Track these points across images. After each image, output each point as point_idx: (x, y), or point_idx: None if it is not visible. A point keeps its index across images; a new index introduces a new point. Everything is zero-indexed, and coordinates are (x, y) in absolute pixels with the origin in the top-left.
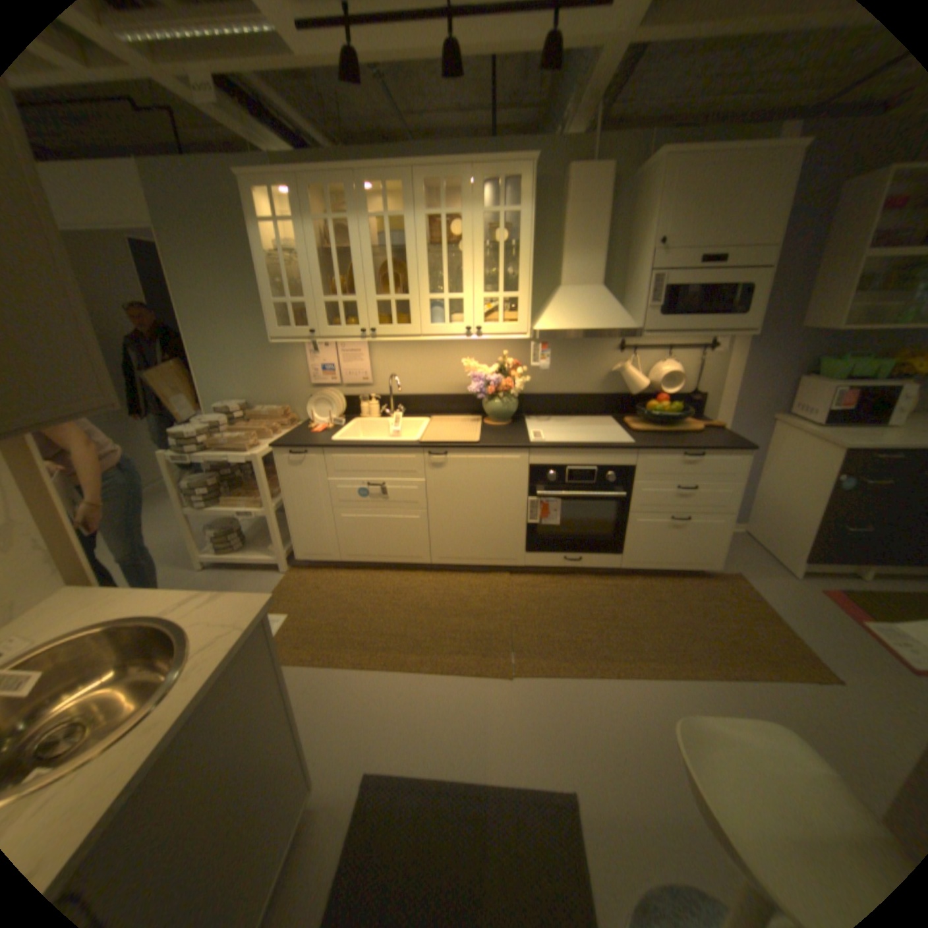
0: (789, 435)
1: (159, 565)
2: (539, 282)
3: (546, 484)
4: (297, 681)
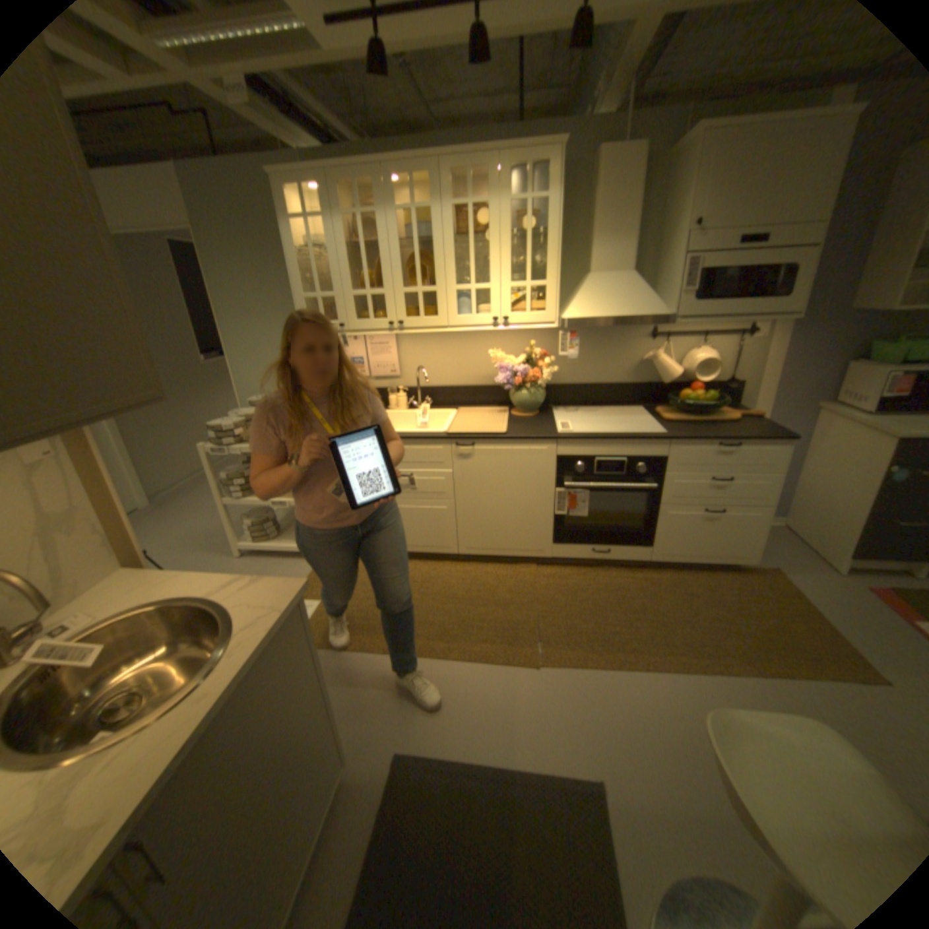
0: (835, 424)
1: (201, 552)
2: (567, 270)
3: (574, 476)
4: (330, 664)
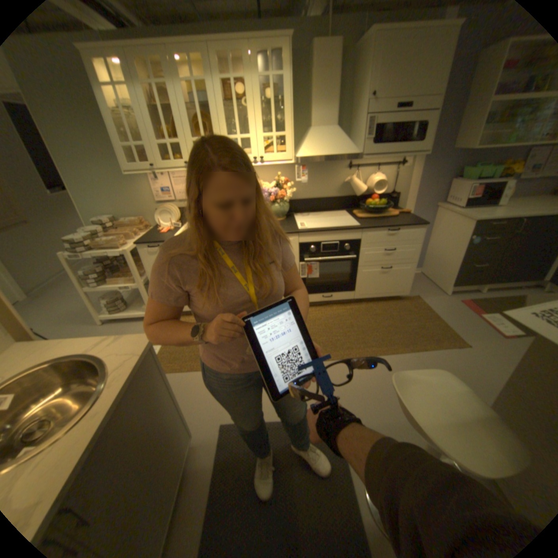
0: (445, 215)
1: (73, 324)
2: (297, 125)
3: (310, 254)
4: (174, 381)
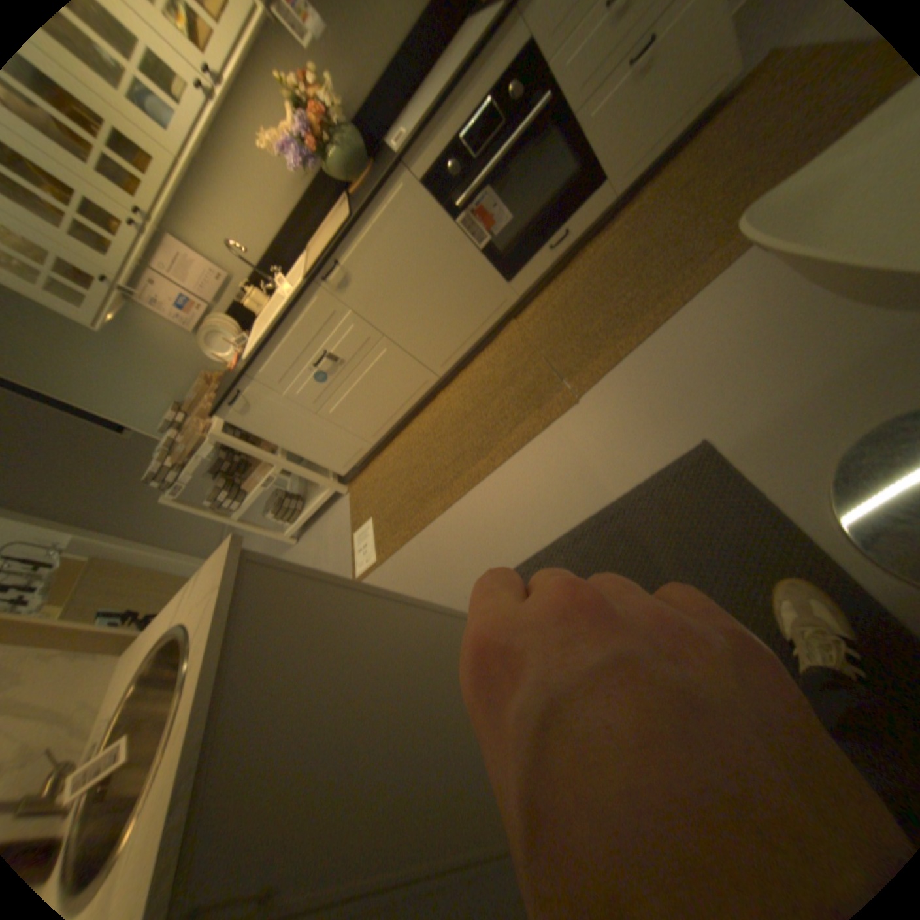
0: None
1: None
2: None
3: (458, 184)
4: (412, 554)
